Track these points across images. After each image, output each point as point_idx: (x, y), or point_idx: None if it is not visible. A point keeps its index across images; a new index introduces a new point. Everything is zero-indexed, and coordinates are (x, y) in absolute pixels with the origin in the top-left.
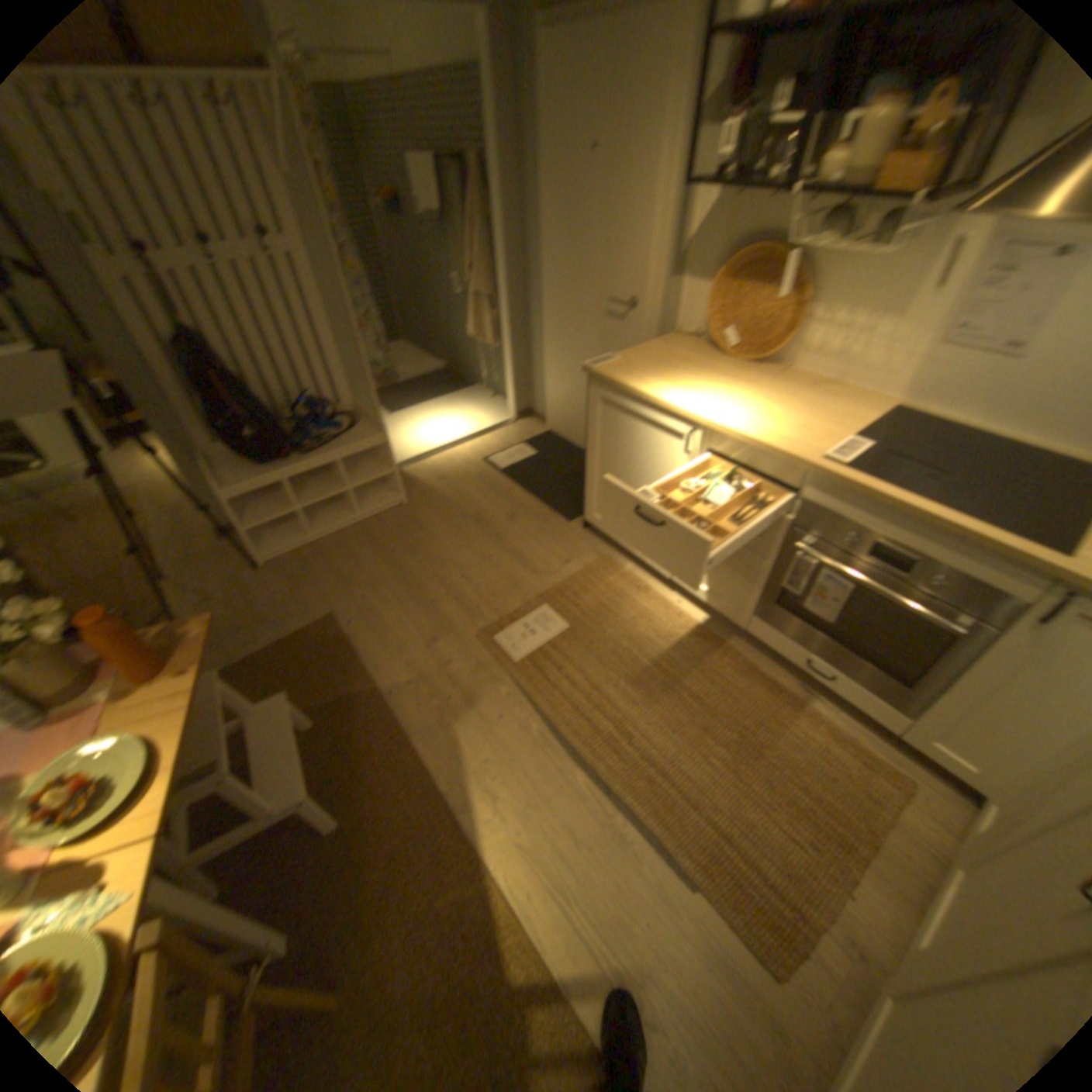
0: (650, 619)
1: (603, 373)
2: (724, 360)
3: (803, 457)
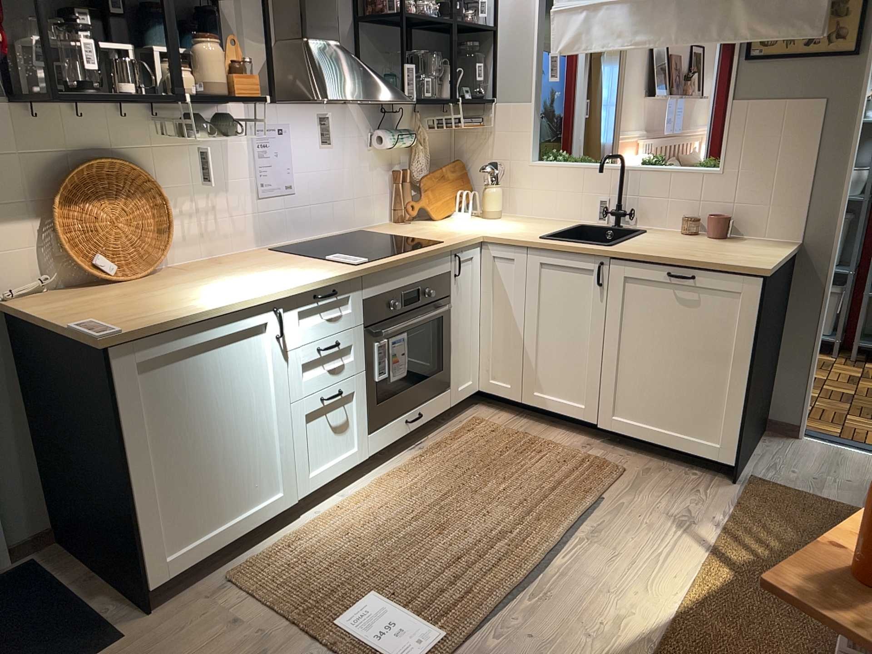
0: (351, 529)
1: (140, 329)
2: (134, 285)
3: (356, 269)
